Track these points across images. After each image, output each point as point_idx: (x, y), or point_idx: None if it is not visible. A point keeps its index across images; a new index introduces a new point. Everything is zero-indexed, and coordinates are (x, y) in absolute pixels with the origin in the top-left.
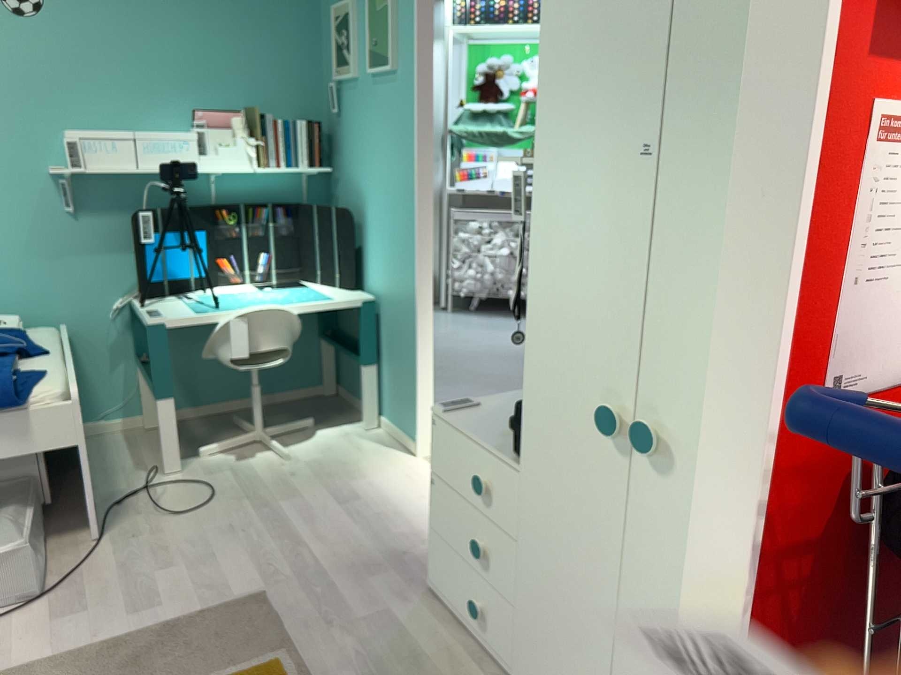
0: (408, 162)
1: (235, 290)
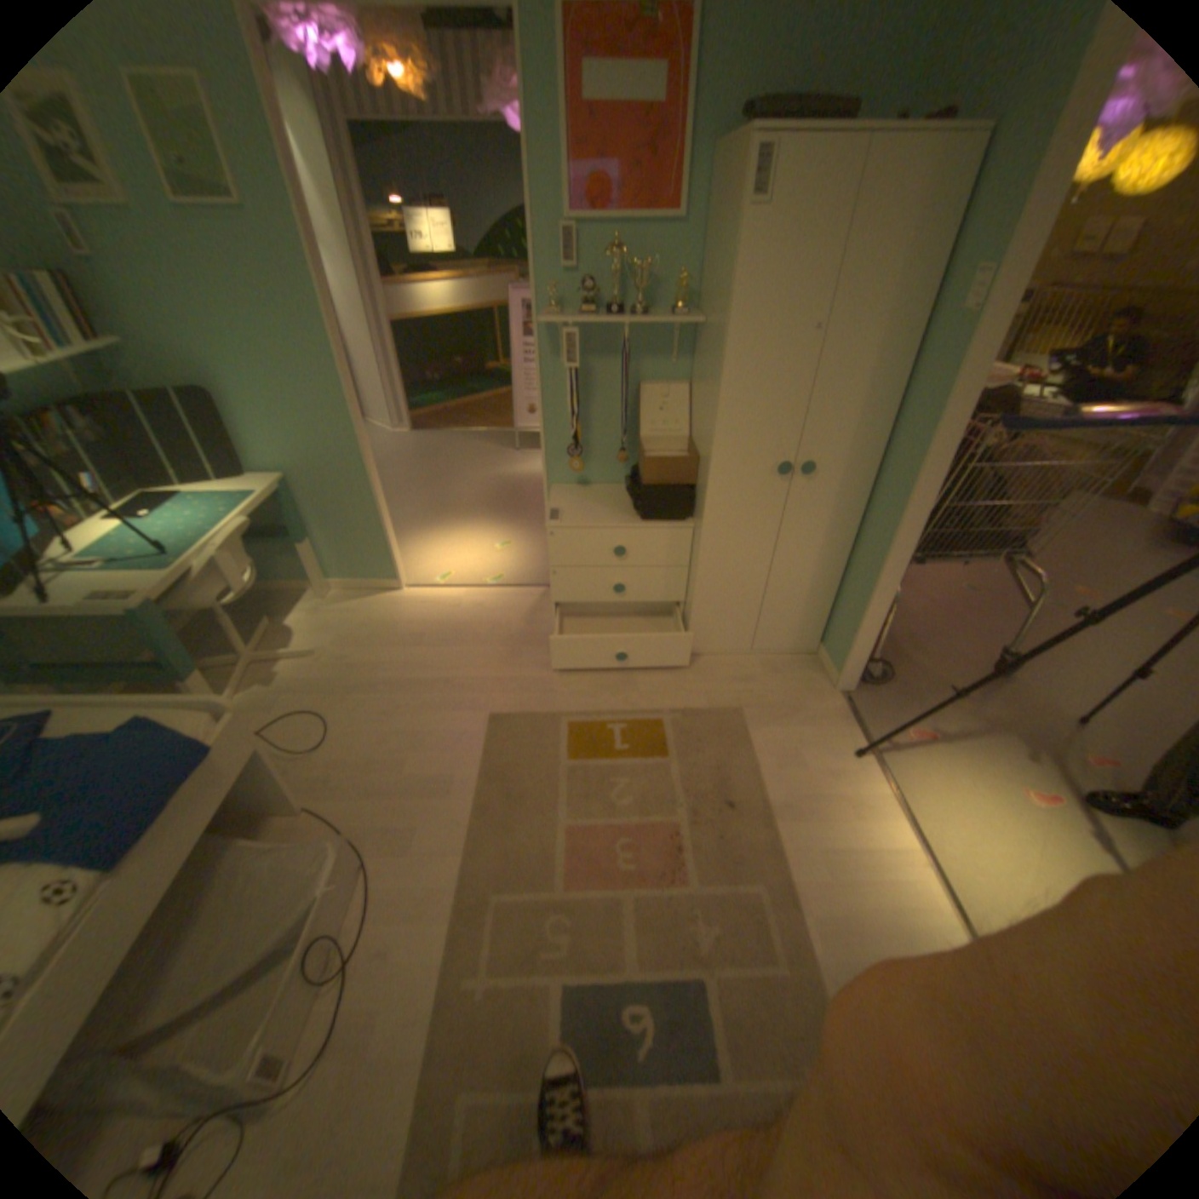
0: (309, 323)
1: (93, 533)
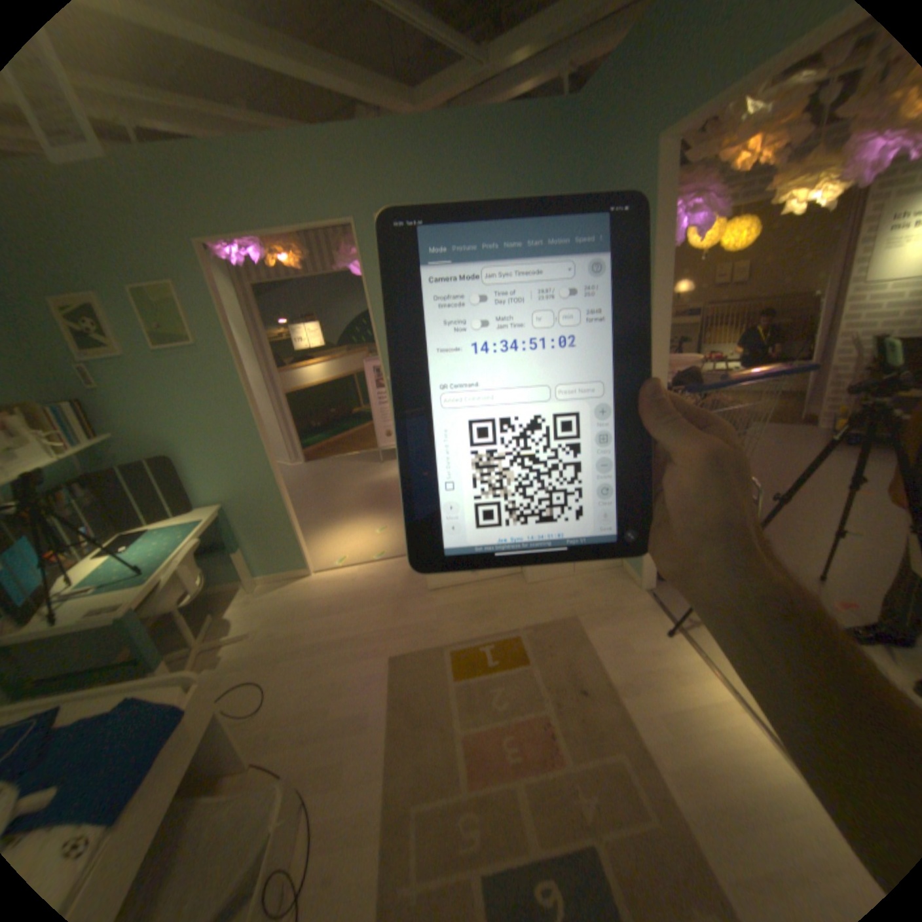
0: (237, 404)
1: (83, 570)
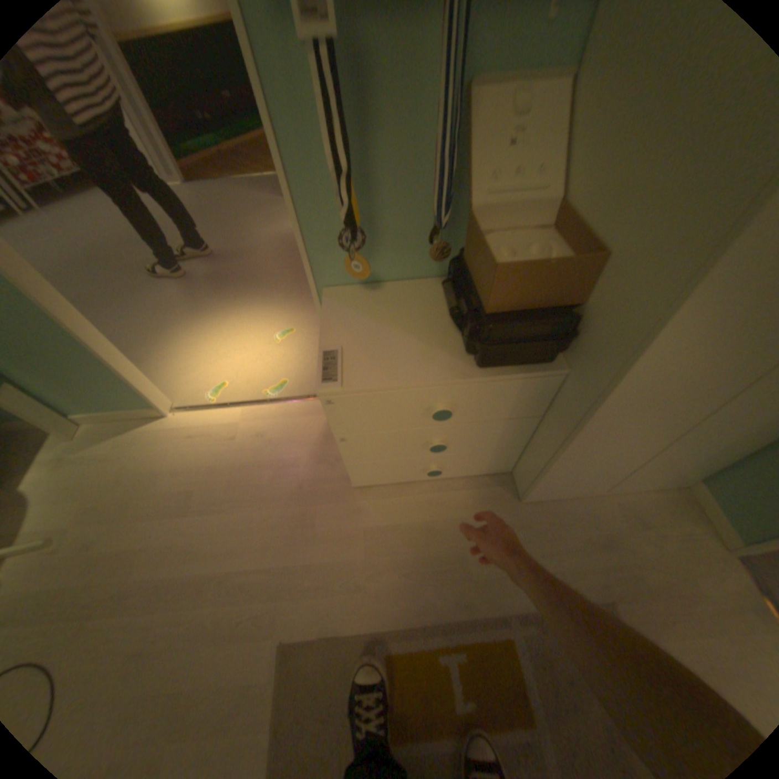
0: None
1: None
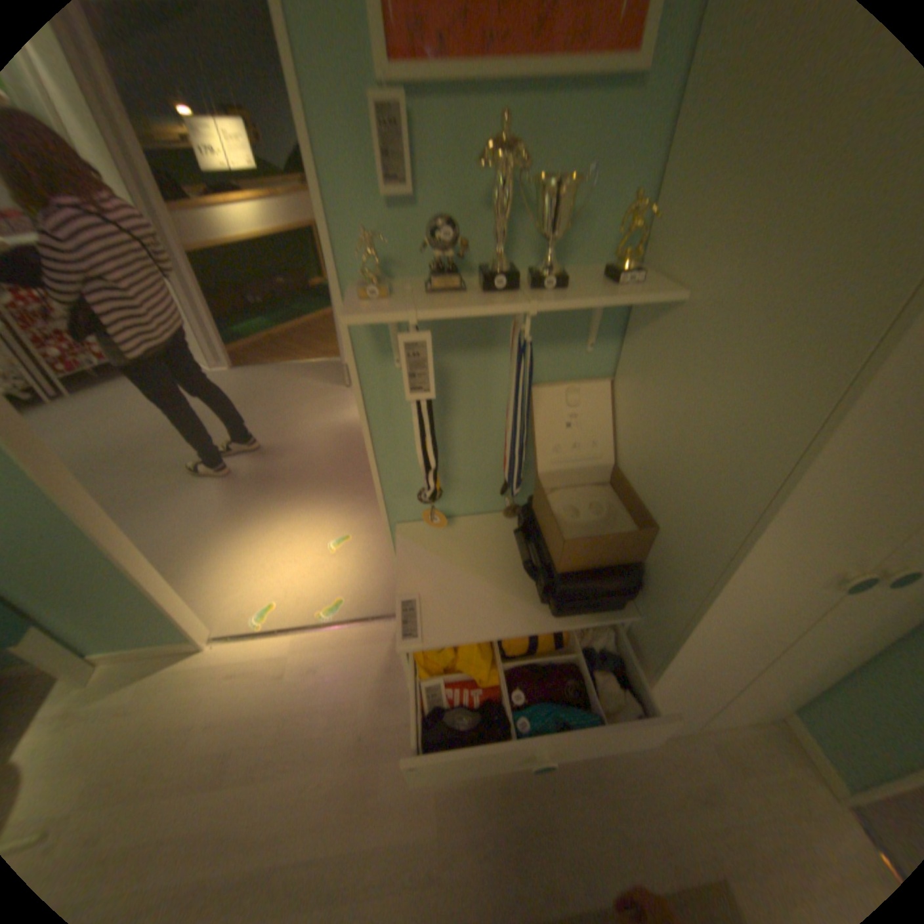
0: None
1: None
